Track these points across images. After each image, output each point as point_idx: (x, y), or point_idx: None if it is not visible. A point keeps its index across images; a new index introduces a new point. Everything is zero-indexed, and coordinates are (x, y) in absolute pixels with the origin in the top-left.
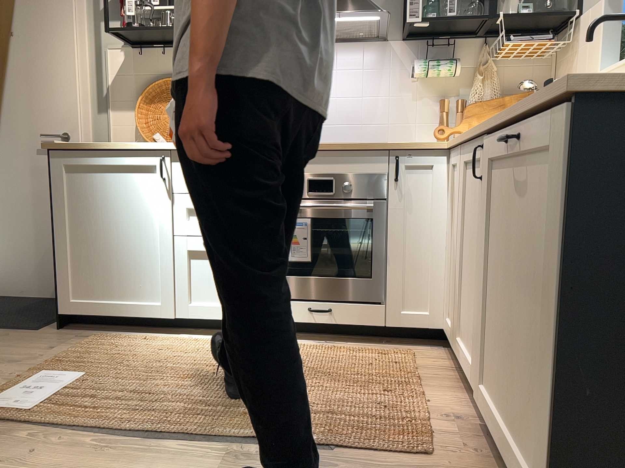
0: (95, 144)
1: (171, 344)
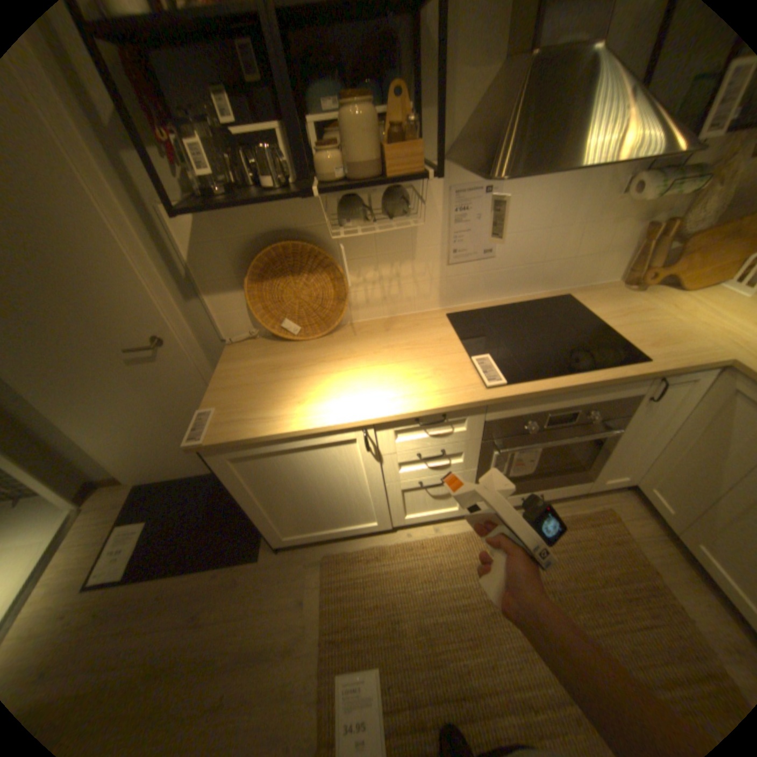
0: (266, 434)
1: (405, 561)
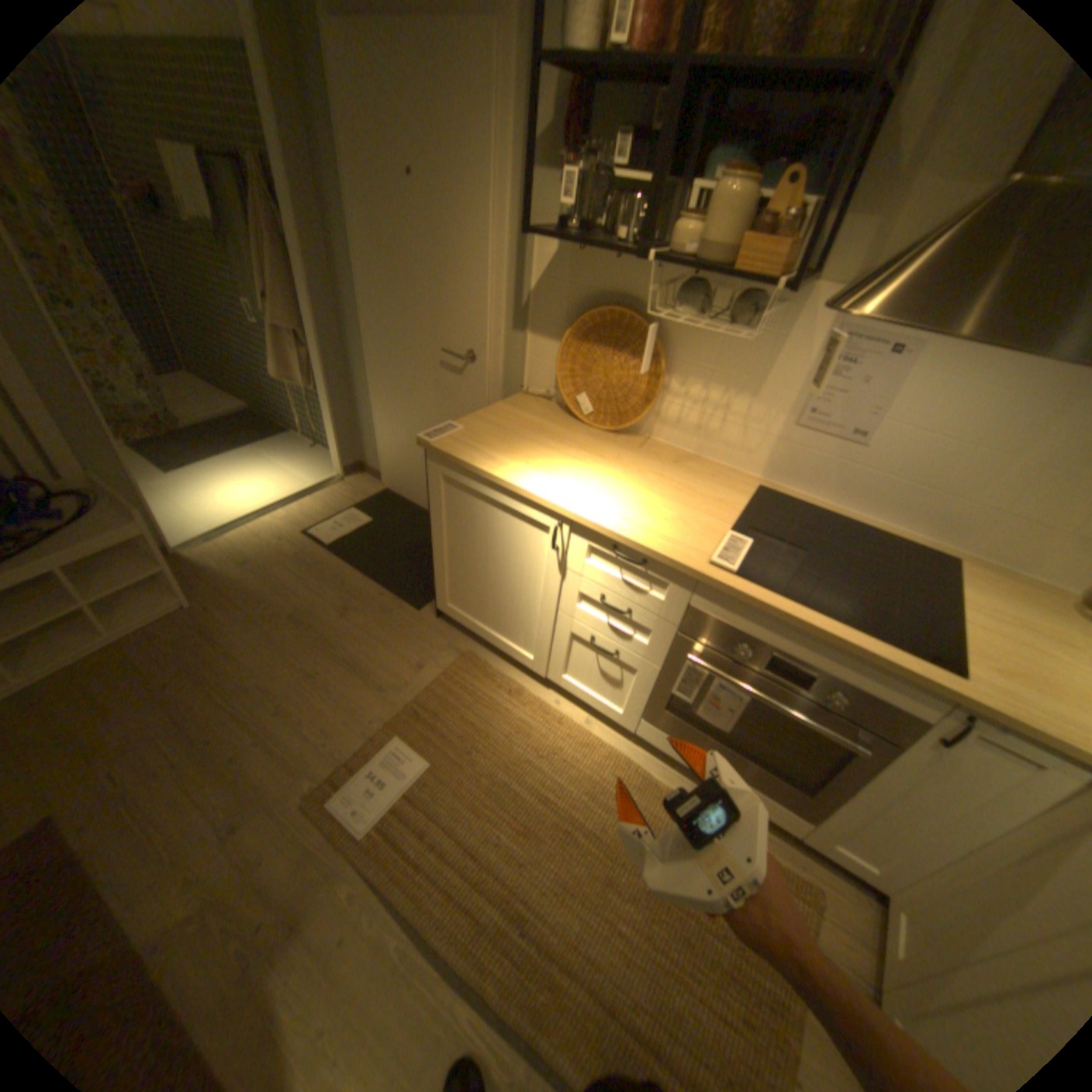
0: (477, 467)
1: (532, 718)
